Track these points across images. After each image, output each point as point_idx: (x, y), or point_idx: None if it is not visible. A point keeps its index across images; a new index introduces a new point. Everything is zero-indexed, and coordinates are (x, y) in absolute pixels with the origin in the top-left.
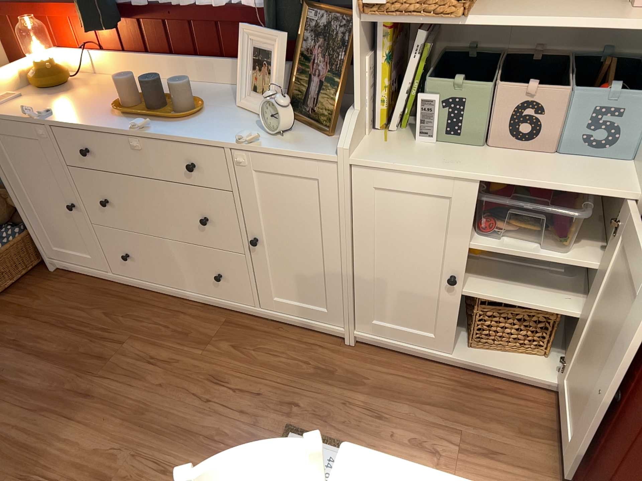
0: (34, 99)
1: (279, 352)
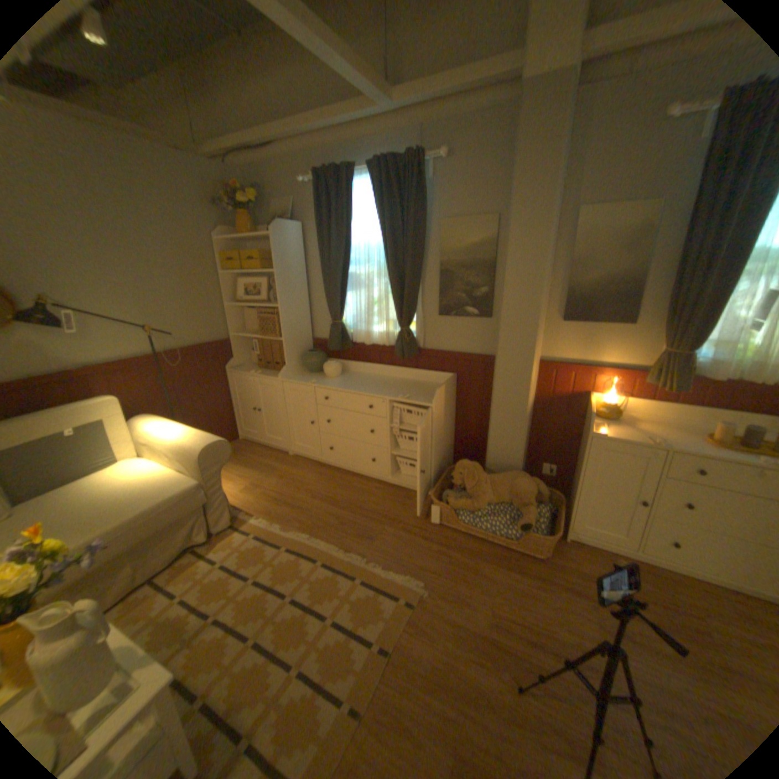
0: (619, 428)
1: None
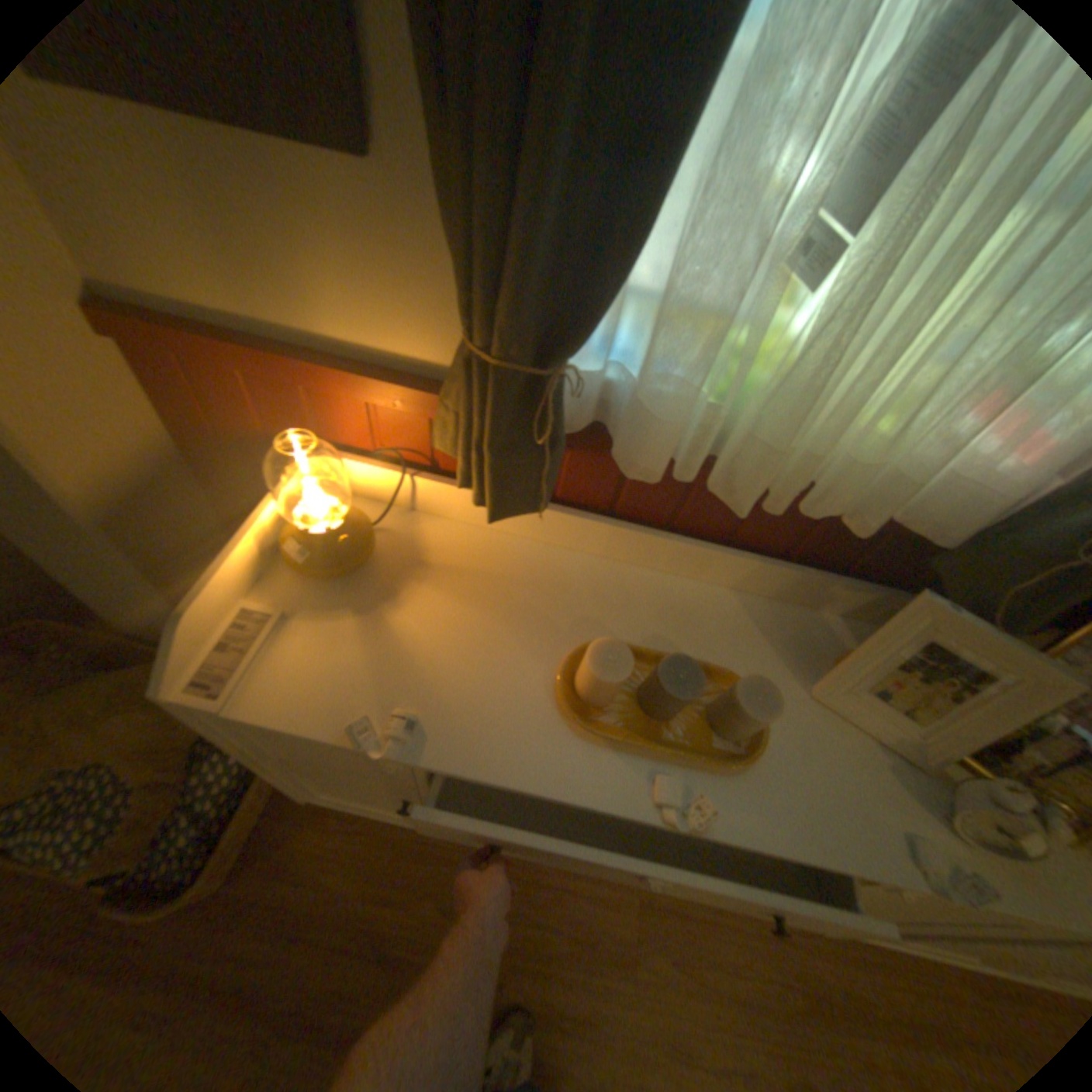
0: (326, 631)
1: (742, 968)
